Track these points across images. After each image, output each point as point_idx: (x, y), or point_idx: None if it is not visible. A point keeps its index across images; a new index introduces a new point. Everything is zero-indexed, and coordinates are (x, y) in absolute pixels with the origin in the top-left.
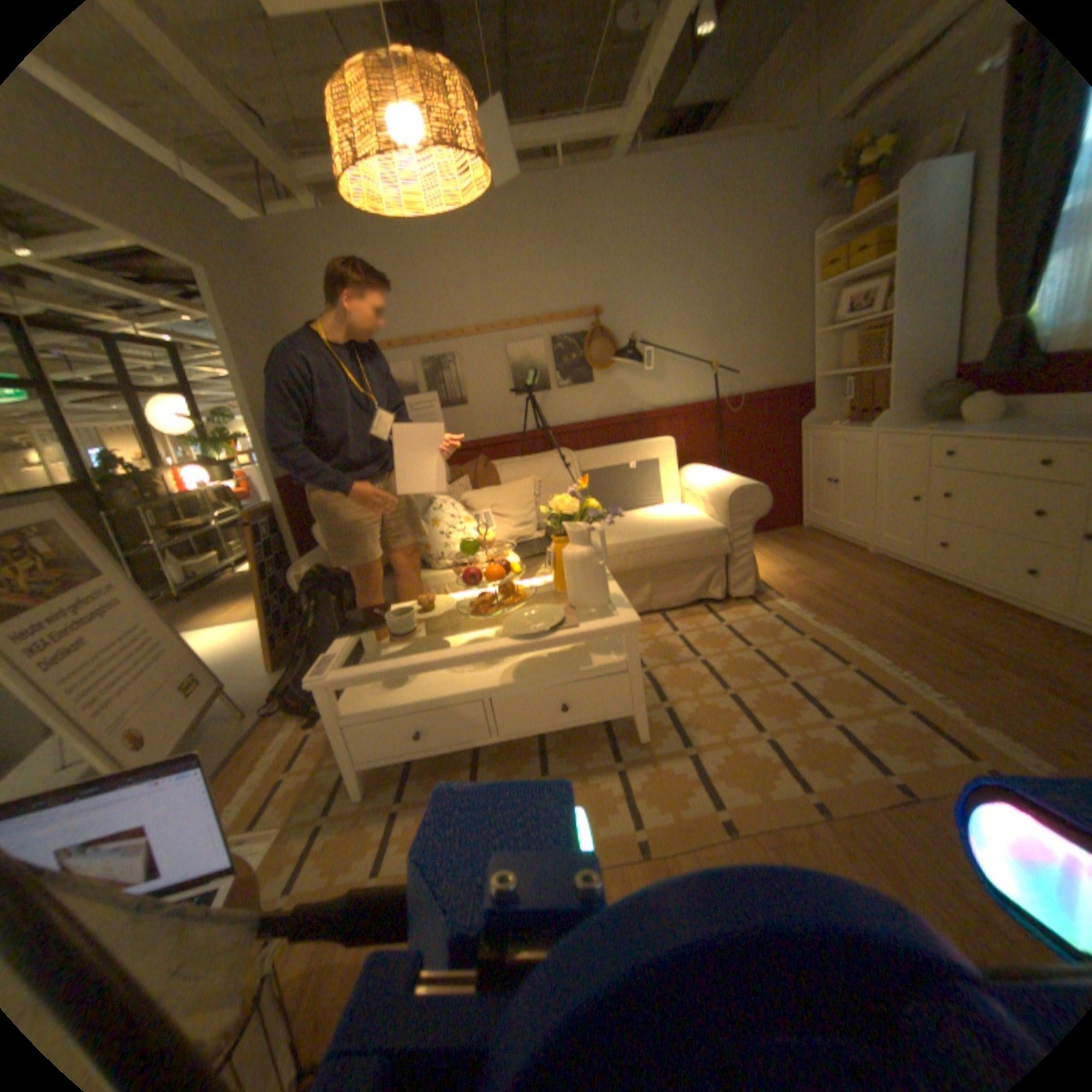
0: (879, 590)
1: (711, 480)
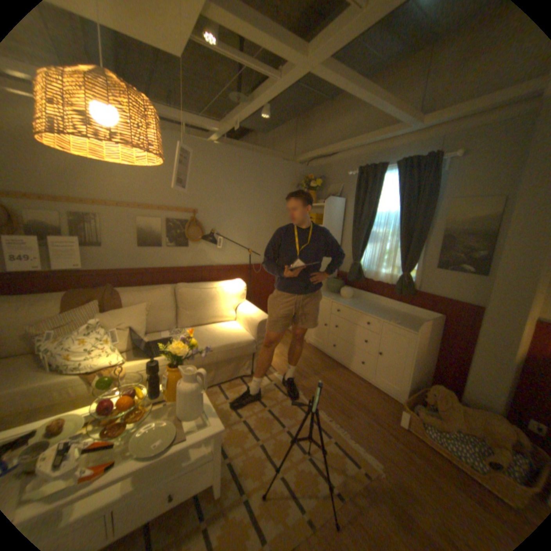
0: (312, 366)
1: (247, 312)
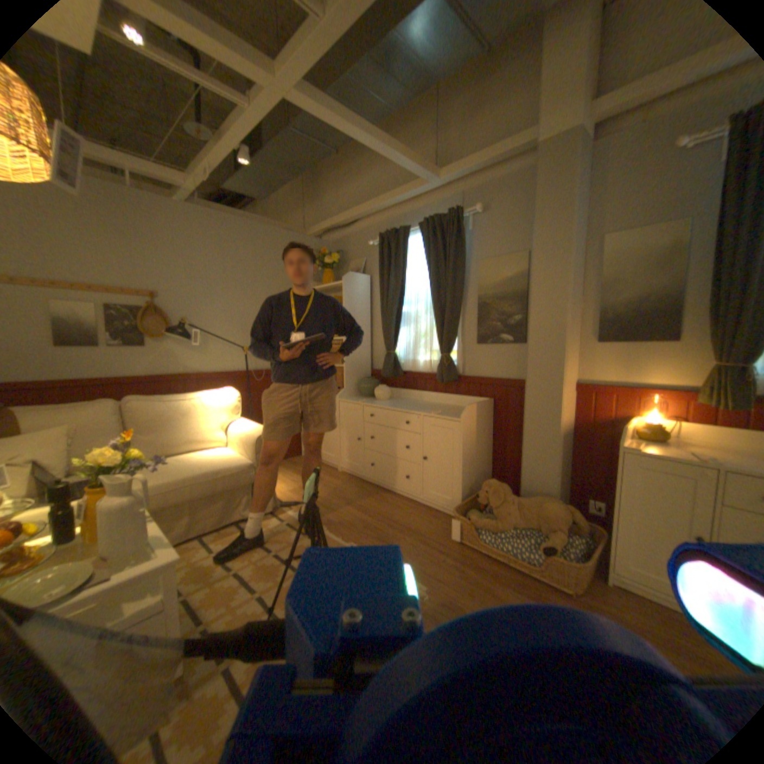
0: (345, 496)
1: (243, 428)
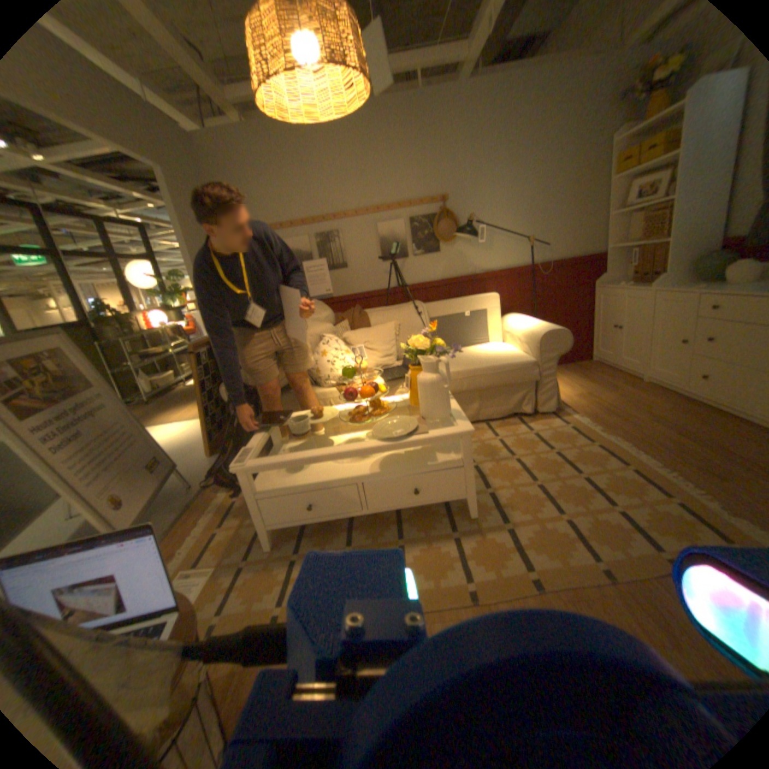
0: (651, 410)
1: (526, 325)
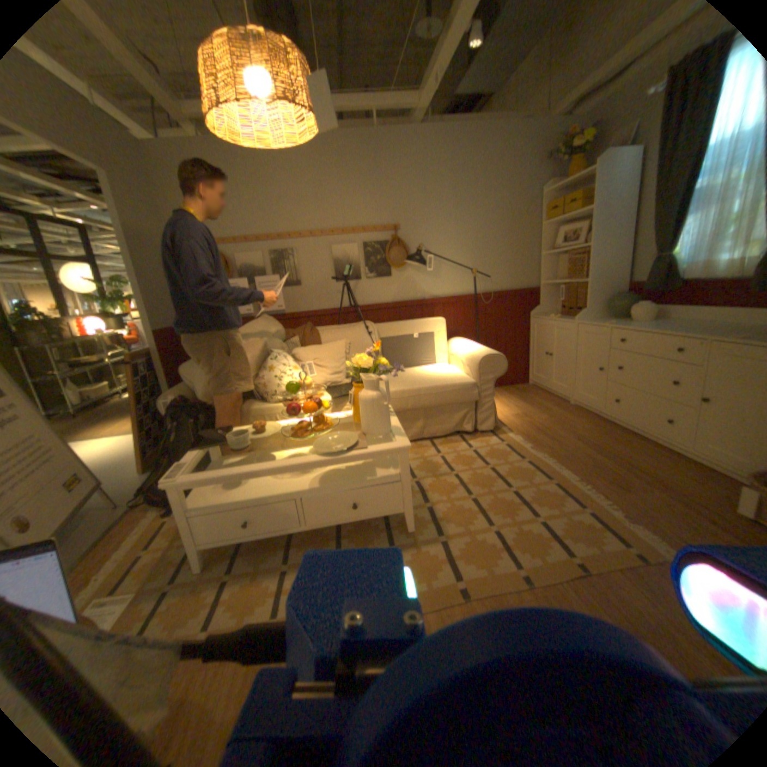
0: (575, 430)
1: (468, 349)
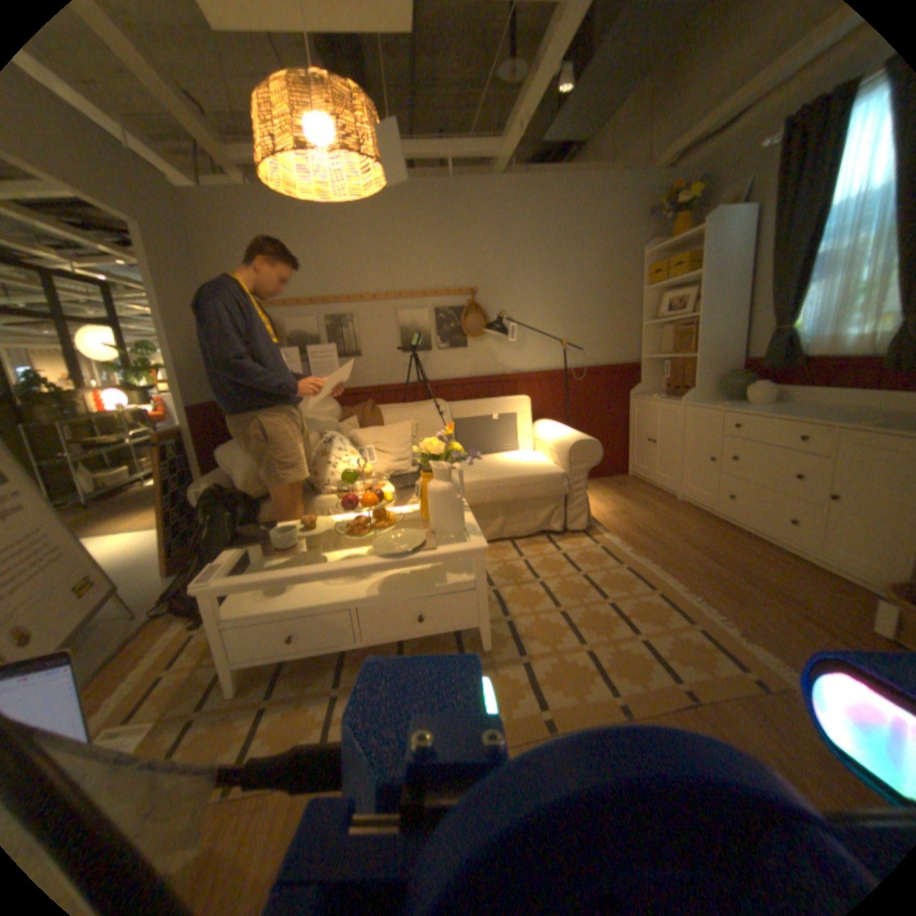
0: (683, 531)
1: (557, 434)
